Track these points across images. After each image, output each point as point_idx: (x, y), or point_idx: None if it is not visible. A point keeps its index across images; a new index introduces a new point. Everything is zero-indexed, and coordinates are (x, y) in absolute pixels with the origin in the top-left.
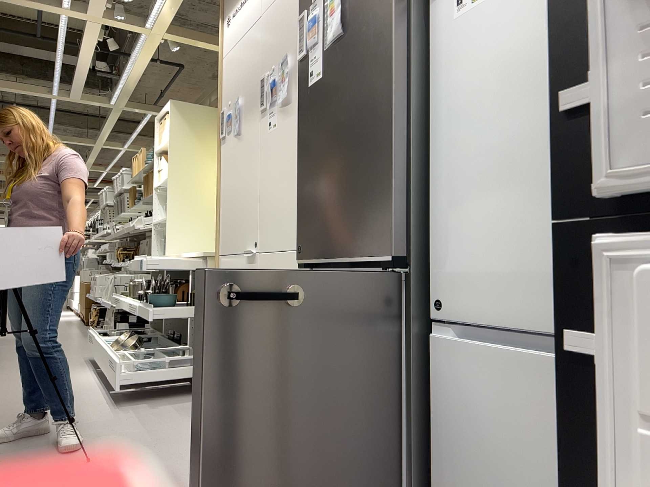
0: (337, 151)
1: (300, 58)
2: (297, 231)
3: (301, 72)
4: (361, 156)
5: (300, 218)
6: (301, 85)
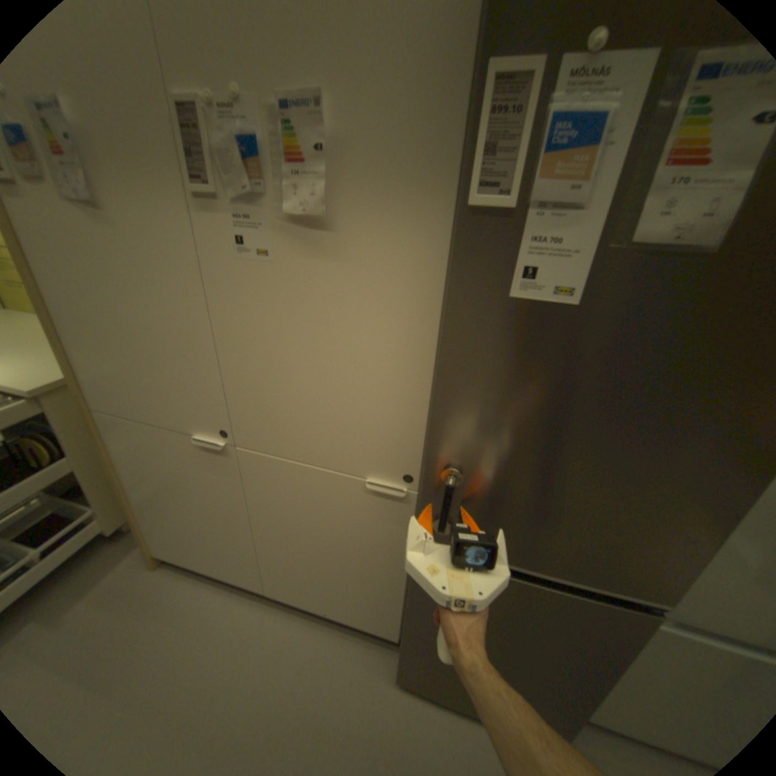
0: (591, 457)
1: (481, 199)
2: (420, 501)
3: (475, 235)
4: (660, 489)
5: (434, 492)
6: (469, 268)
